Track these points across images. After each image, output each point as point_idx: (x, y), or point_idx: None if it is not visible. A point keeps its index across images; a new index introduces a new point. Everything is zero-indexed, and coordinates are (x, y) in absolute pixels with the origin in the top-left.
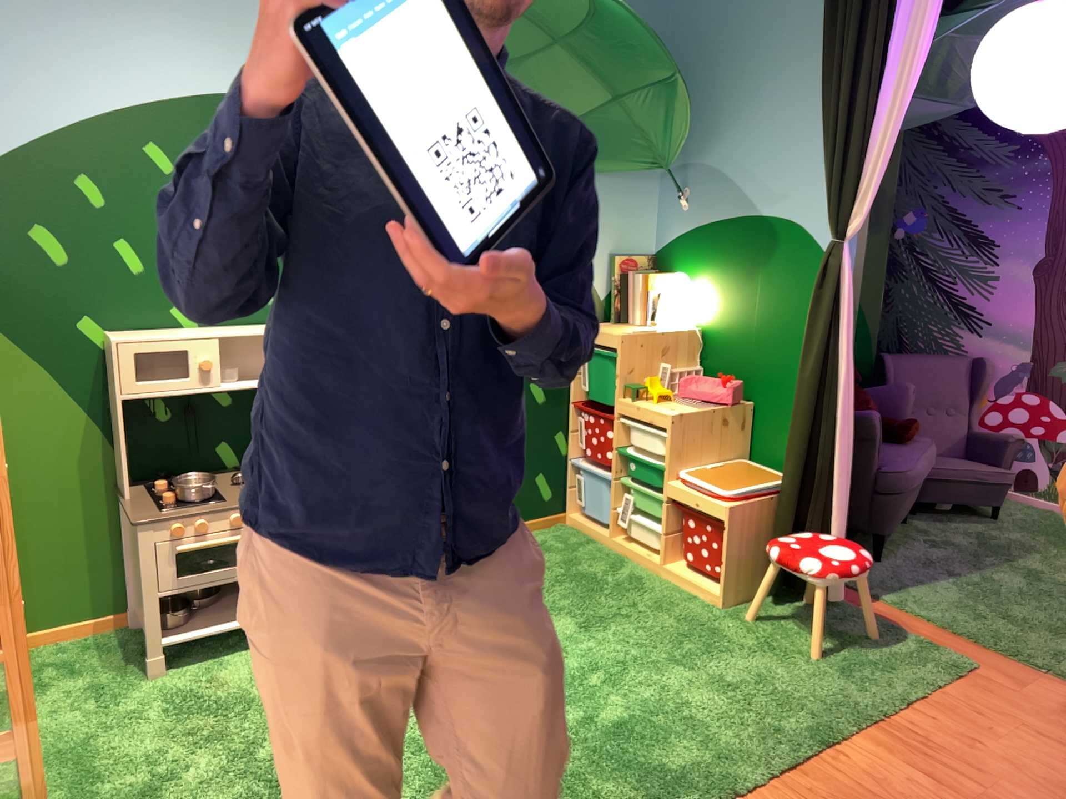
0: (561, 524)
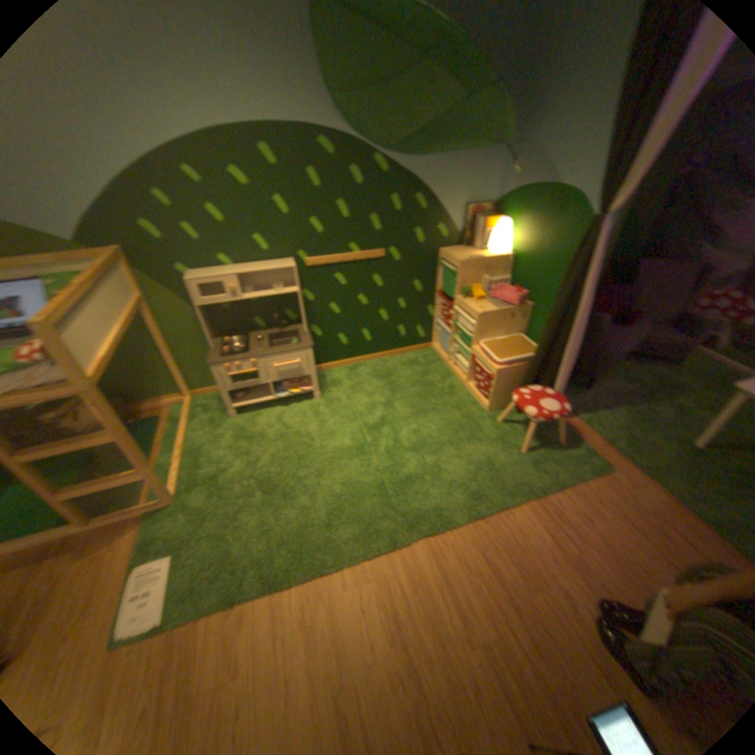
0: (428, 349)
